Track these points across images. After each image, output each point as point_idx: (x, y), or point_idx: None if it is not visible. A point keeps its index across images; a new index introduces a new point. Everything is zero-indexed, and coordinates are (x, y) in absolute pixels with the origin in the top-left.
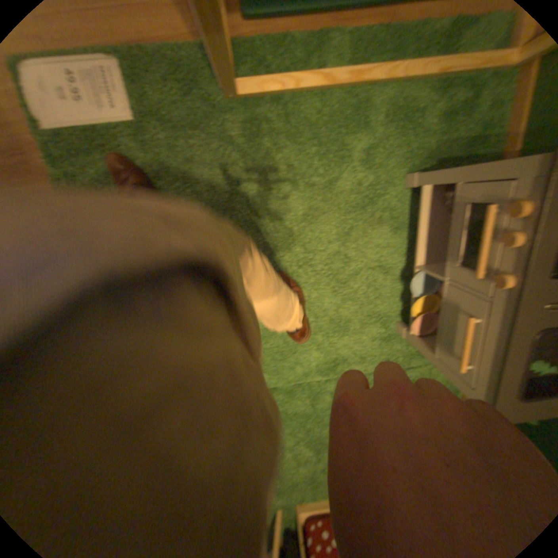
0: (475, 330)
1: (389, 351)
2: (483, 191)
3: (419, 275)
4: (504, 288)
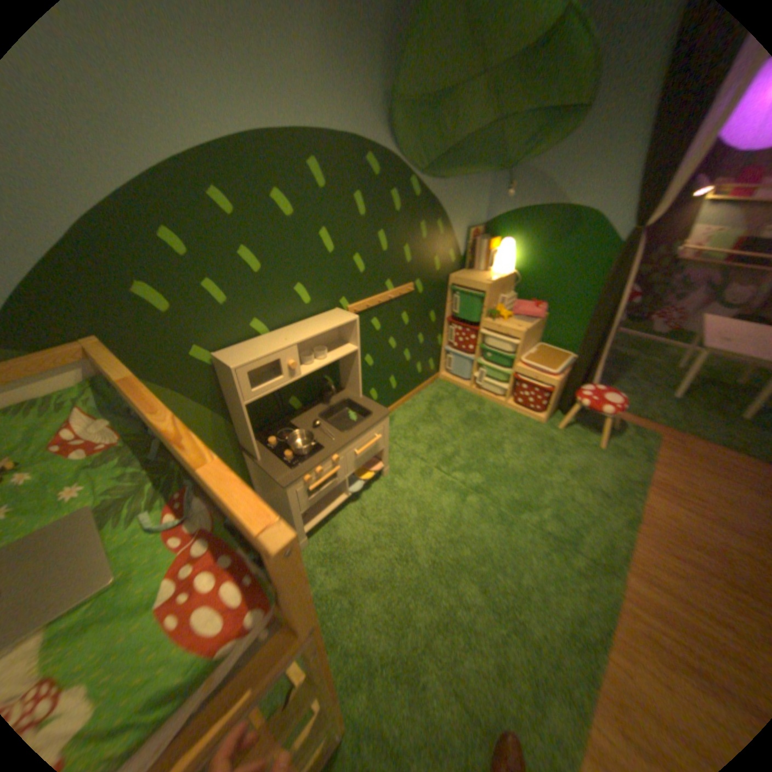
0: (355, 447)
1: (398, 464)
2: (299, 497)
3: (347, 489)
4: (333, 455)
